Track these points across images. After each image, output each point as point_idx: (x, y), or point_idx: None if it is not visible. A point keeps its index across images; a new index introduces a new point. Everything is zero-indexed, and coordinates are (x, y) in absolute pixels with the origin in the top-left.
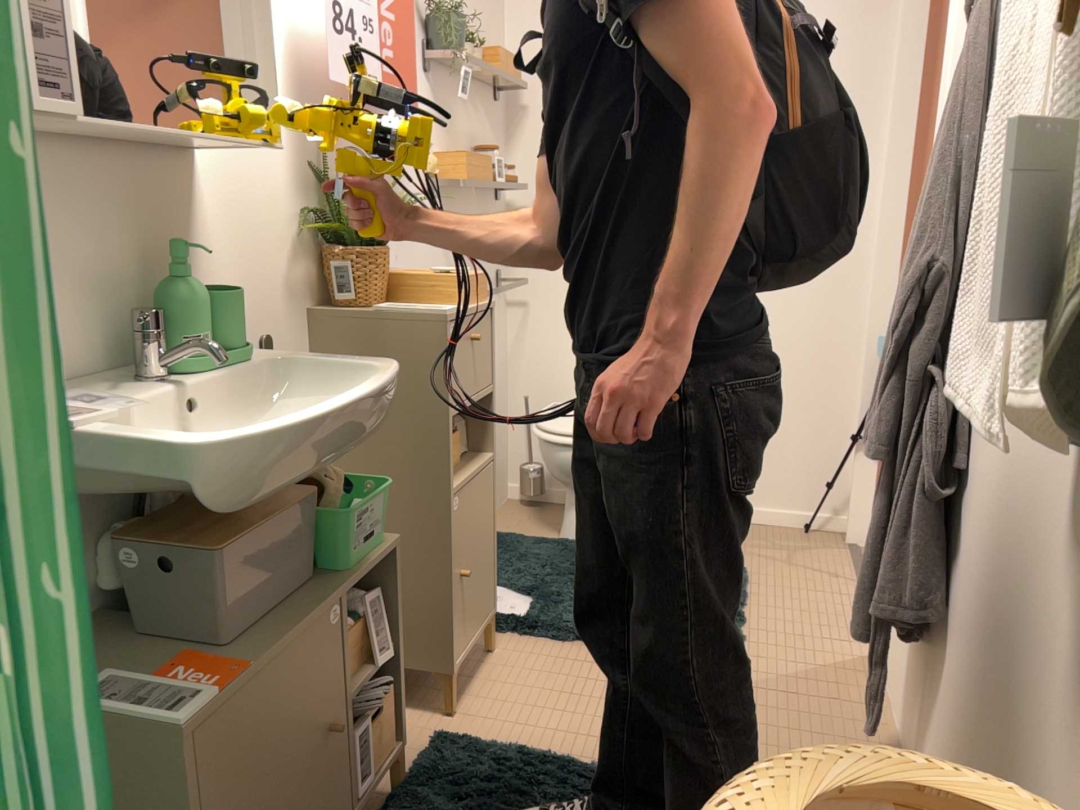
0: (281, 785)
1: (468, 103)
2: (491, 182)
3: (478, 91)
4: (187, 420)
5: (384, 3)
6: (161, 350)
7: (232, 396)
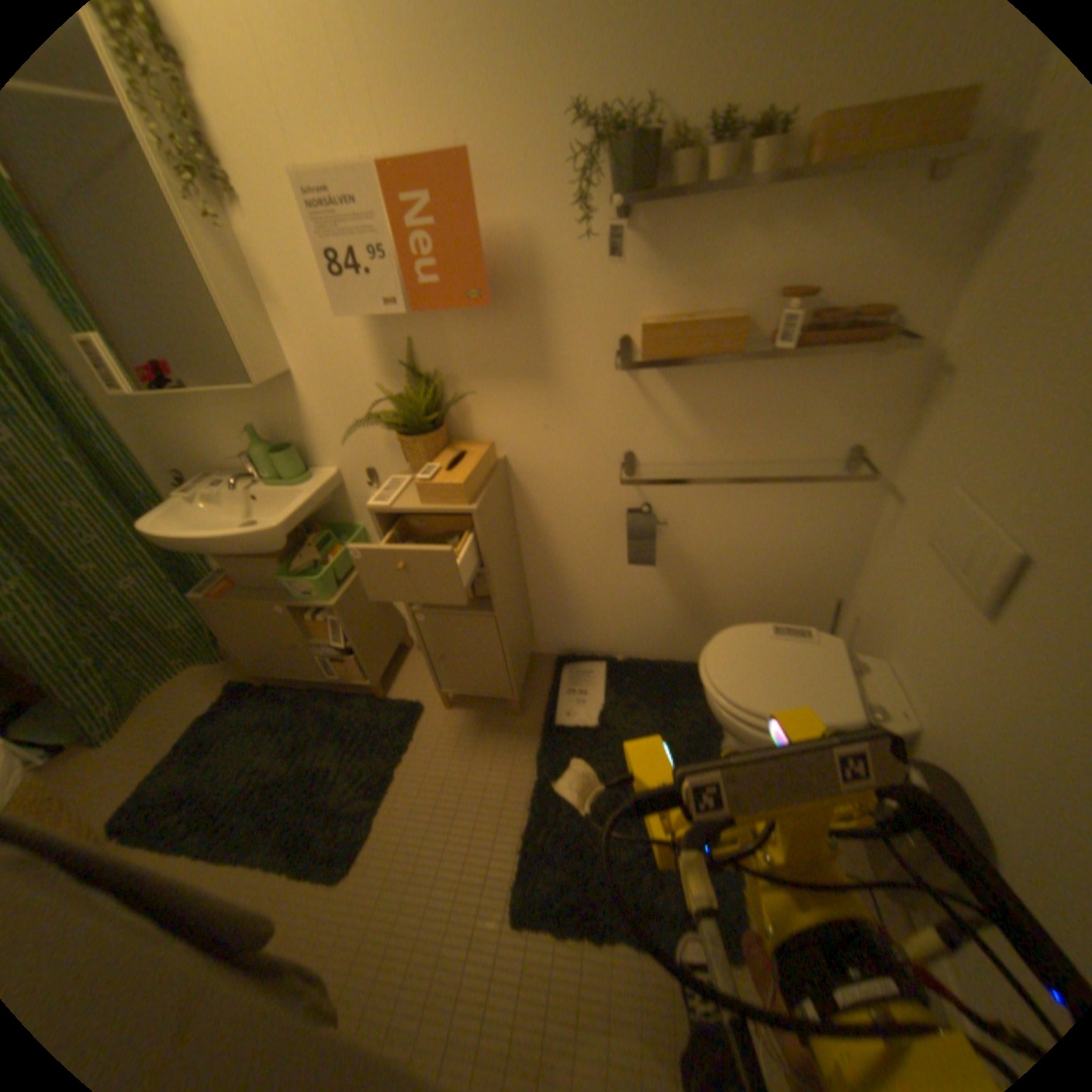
0: (256, 641)
1: (783, 214)
2: (774, 342)
3: (835, 180)
4: (250, 503)
5: (402, 209)
6: (253, 470)
7: (275, 500)
